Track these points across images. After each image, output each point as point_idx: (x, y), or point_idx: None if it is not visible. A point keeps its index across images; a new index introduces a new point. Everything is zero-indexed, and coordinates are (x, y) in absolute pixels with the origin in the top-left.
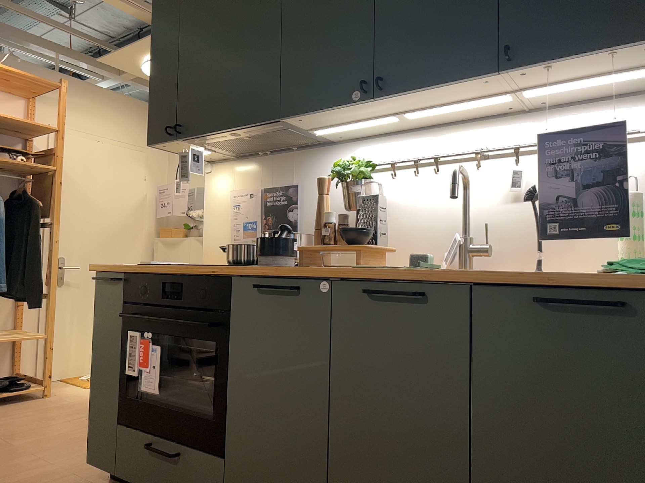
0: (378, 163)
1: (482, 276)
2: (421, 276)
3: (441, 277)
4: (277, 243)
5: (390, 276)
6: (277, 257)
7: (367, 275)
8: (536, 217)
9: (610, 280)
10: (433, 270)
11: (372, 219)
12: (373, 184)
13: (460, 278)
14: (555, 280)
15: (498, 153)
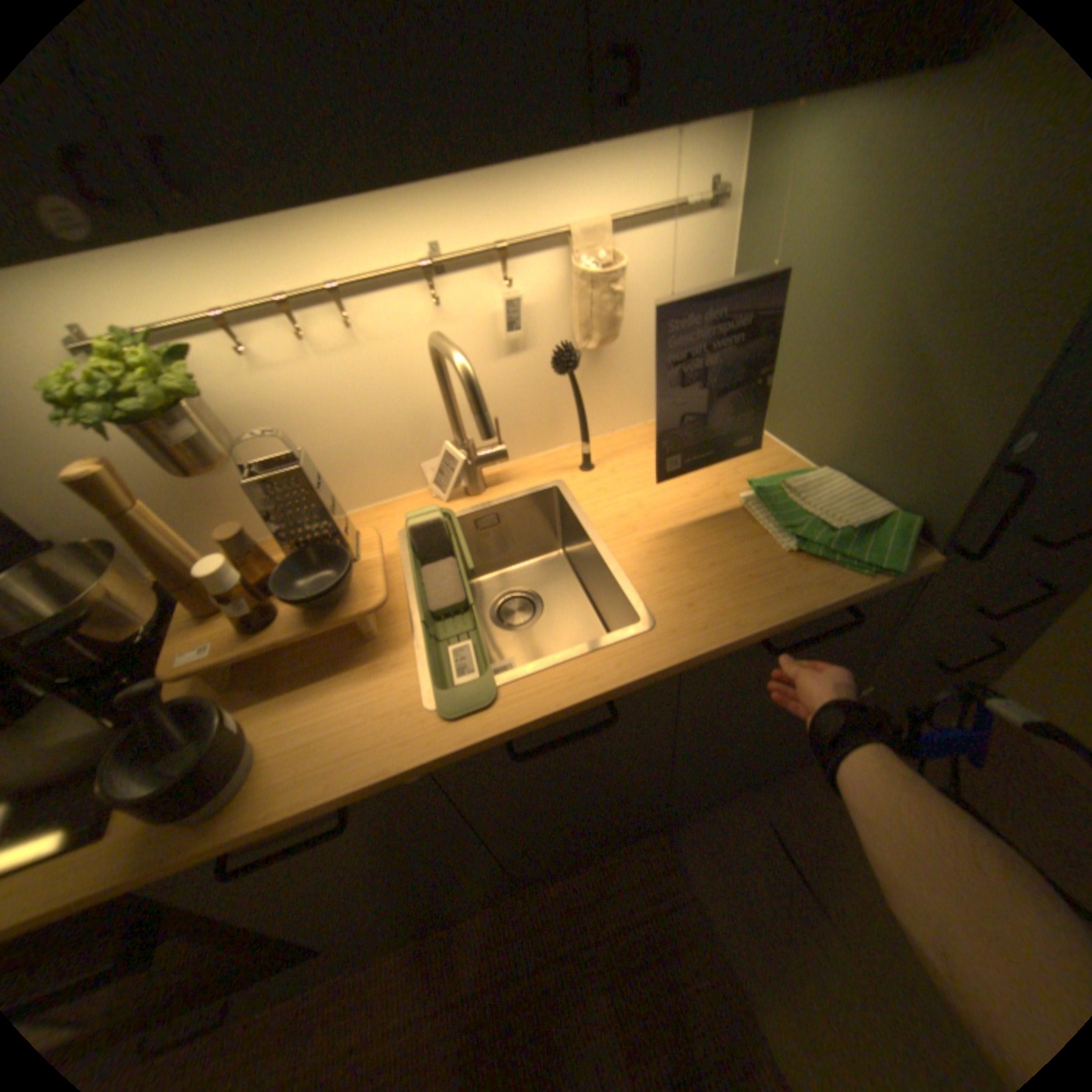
0: (168, 328)
1: (707, 661)
2: (608, 696)
3: (641, 684)
4: (189, 777)
5: (539, 709)
6: (213, 788)
7: (505, 739)
8: (577, 395)
9: (856, 602)
10: (600, 657)
11: (310, 522)
12: (201, 395)
13: (673, 673)
14: (796, 623)
15: (462, 257)
